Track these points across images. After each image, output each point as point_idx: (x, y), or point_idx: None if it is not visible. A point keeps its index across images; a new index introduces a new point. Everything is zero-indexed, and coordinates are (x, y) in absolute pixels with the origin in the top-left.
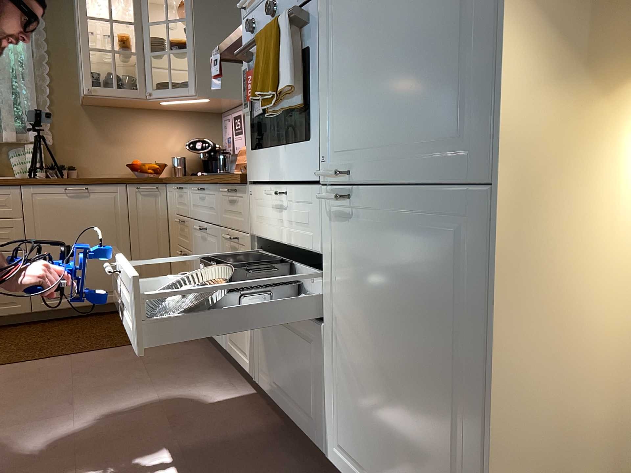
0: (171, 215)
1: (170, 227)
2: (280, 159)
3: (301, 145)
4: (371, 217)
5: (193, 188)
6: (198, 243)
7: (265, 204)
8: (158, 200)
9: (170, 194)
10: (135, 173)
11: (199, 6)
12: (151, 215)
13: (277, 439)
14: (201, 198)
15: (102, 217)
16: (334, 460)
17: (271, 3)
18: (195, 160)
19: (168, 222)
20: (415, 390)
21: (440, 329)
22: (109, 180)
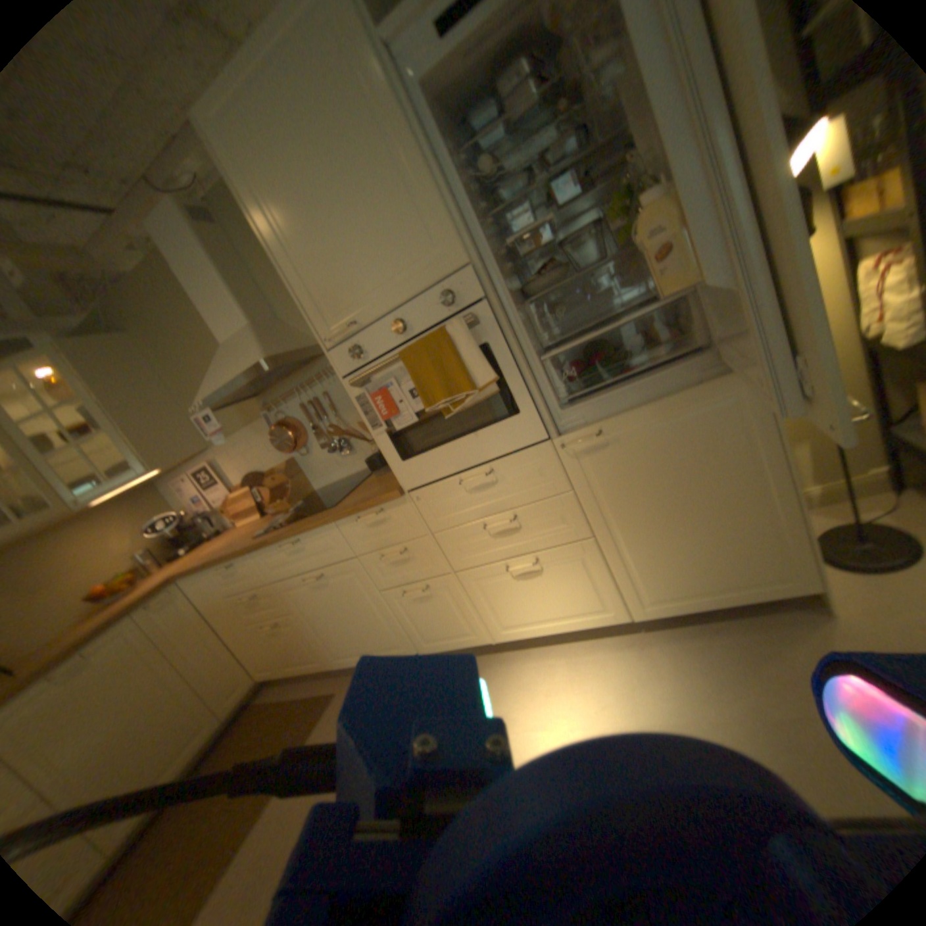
0: (206, 606)
1: (202, 621)
2: (463, 448)
3: (498, 424)
4: (624, 435)
5: (262, 552)
6: (305, 596)
7: (446, 496)
8: (173, 604)
9: (192, 585)
10: (88, 603)
11: (85, 374)
12: (176, 624)
13: (556, 657)
14: (292, 551)
15: (120, 671)
16: (638, 616)
17: (398, 322)
18: (151, 544)
19: (202, 616)
20: (713, 514)
21: (726, 466)
22: (99, 624)
